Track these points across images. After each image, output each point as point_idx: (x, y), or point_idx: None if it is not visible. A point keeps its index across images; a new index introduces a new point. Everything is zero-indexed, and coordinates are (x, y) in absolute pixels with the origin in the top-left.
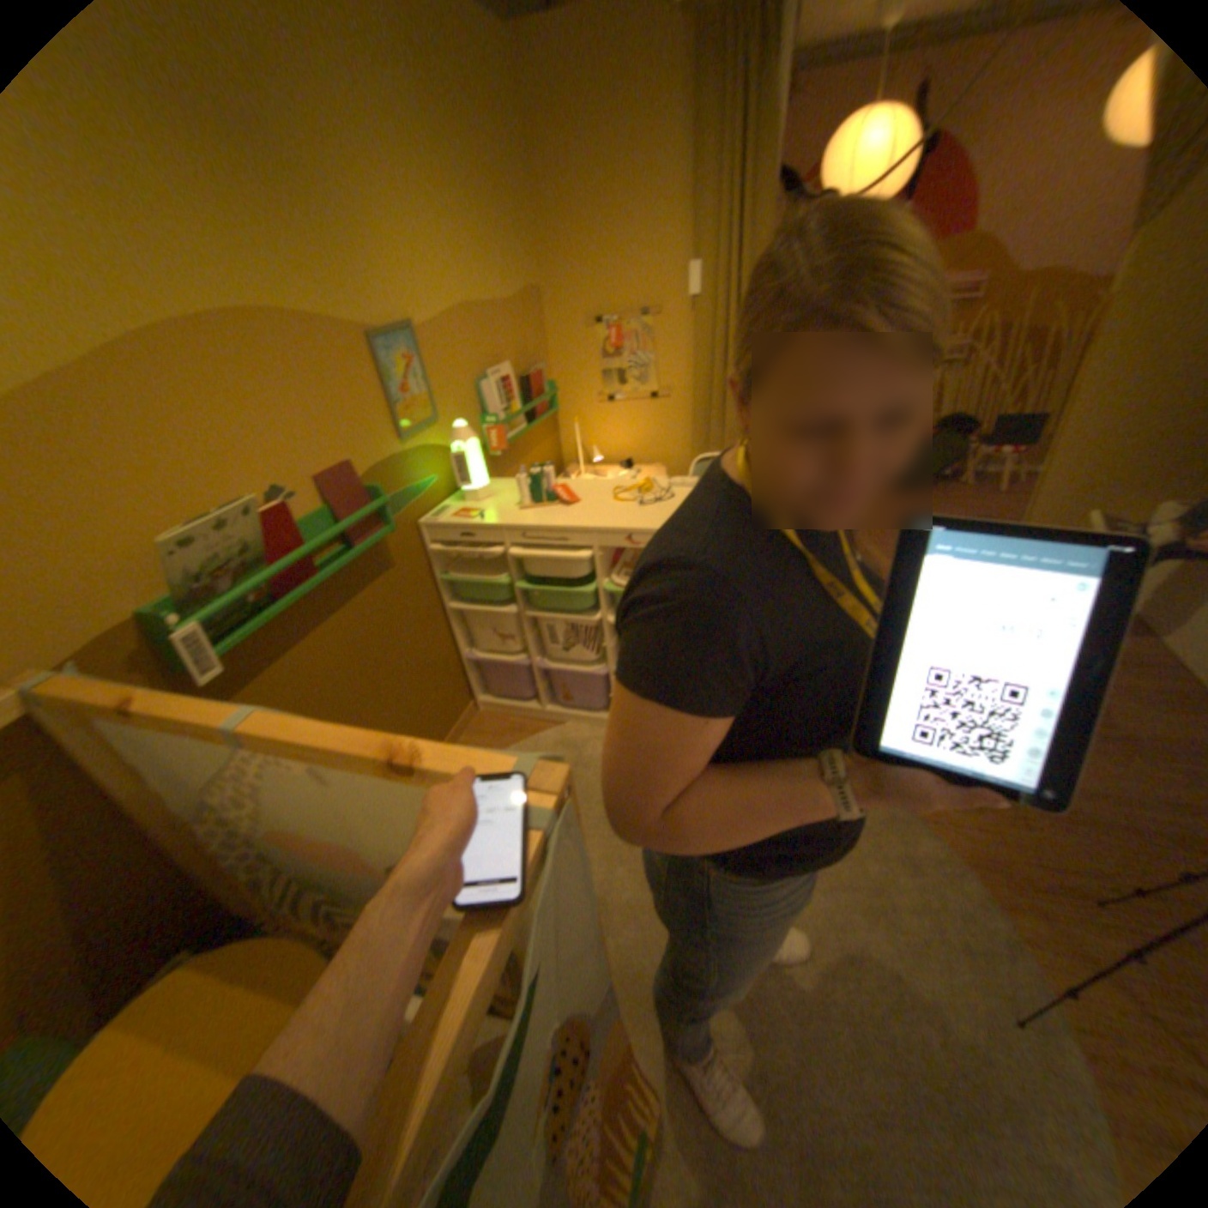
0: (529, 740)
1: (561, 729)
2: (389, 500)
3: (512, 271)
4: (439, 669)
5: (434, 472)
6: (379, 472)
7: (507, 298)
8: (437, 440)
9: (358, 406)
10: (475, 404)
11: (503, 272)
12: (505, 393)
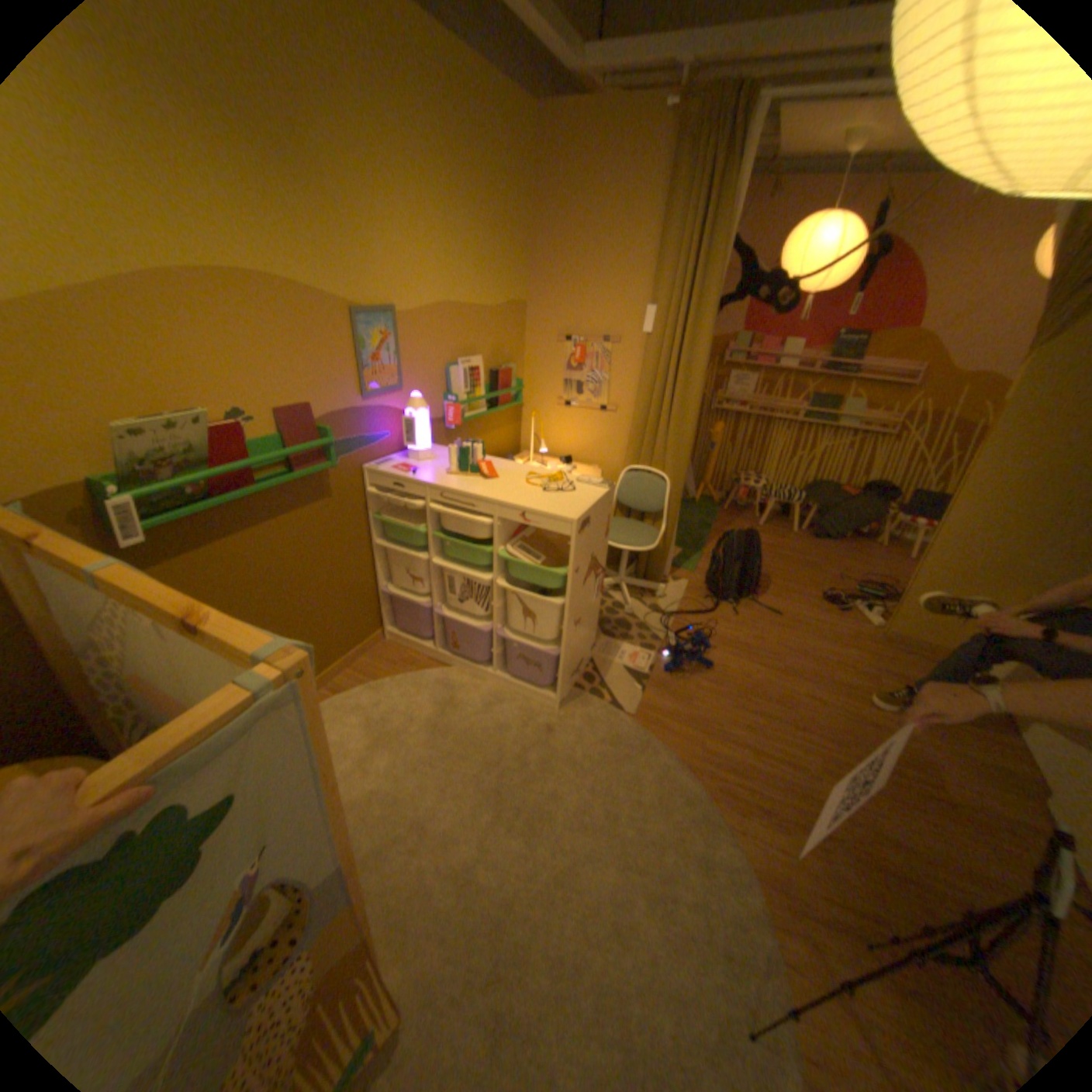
0: (415, 674)
1: (446, 671)
2: (338, 443)
3: (501, 287)
4: (354, 593)
5: (387, 430)
6: (335, 419)
7: (491, 307)
8: (396, 405)
9: (328, 364)
10: (441, 384)
11: (491, 286)
12: (471, 380)
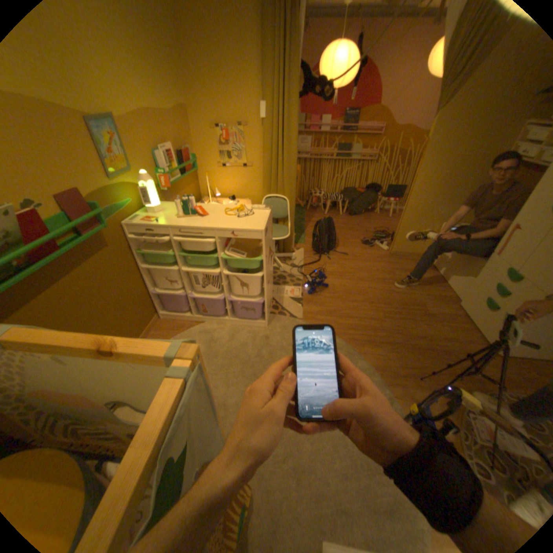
0: (186, 332)
1: (202, 325)
2: (102, 211)
3: (170, 95)
4: (136, 299)
5: (129, 197)
6: (95, 196)
7: (167, 109)
8: (130, 180)
9: (80, 159)
10: (151, 163)
11: (165, 95)
12: (168, 158)
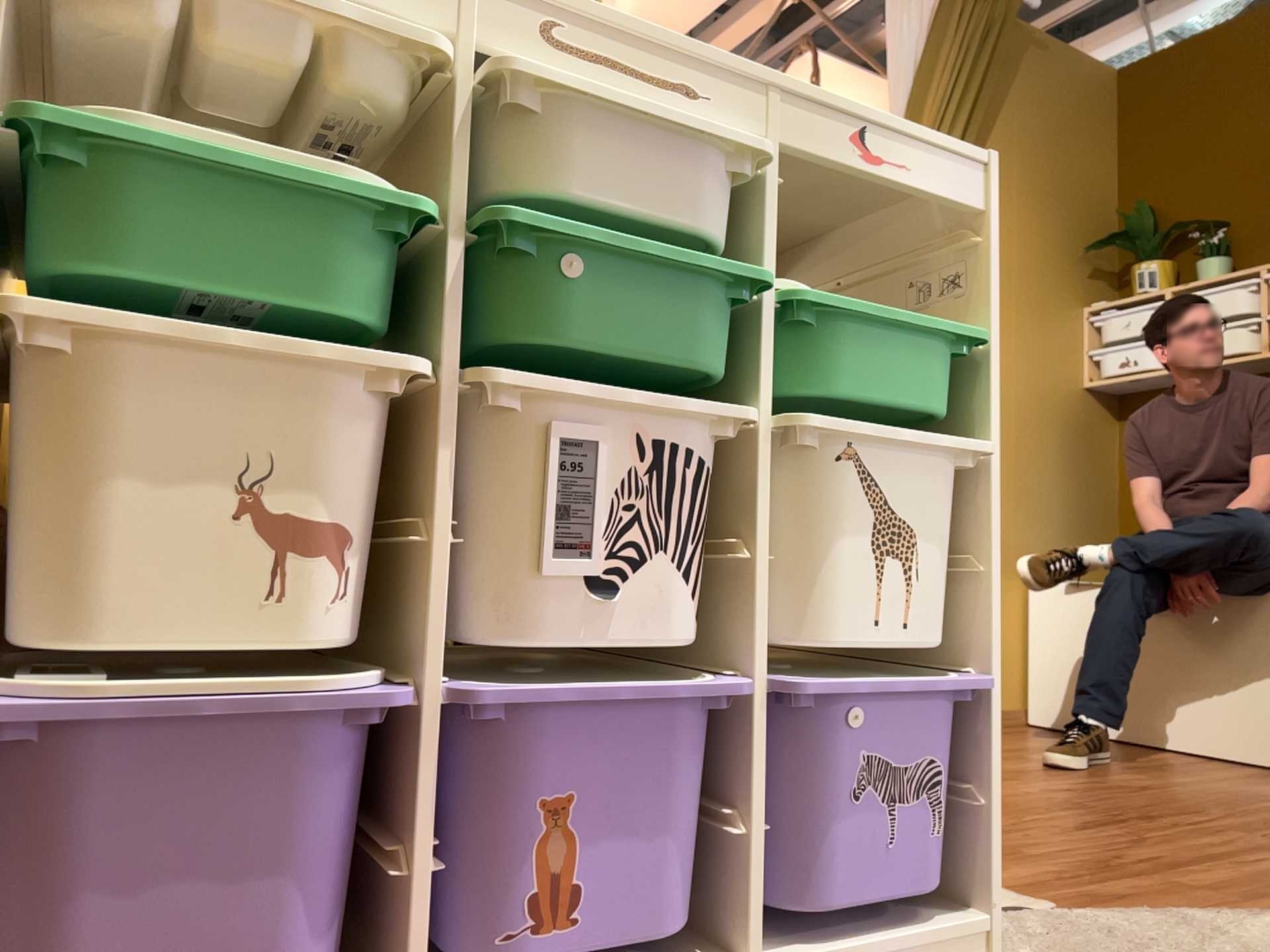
0: None
1: None
2: None
3: None
4: None
5: None
6: None
7: None
8: None
9: None
10: None
11: None
12: None
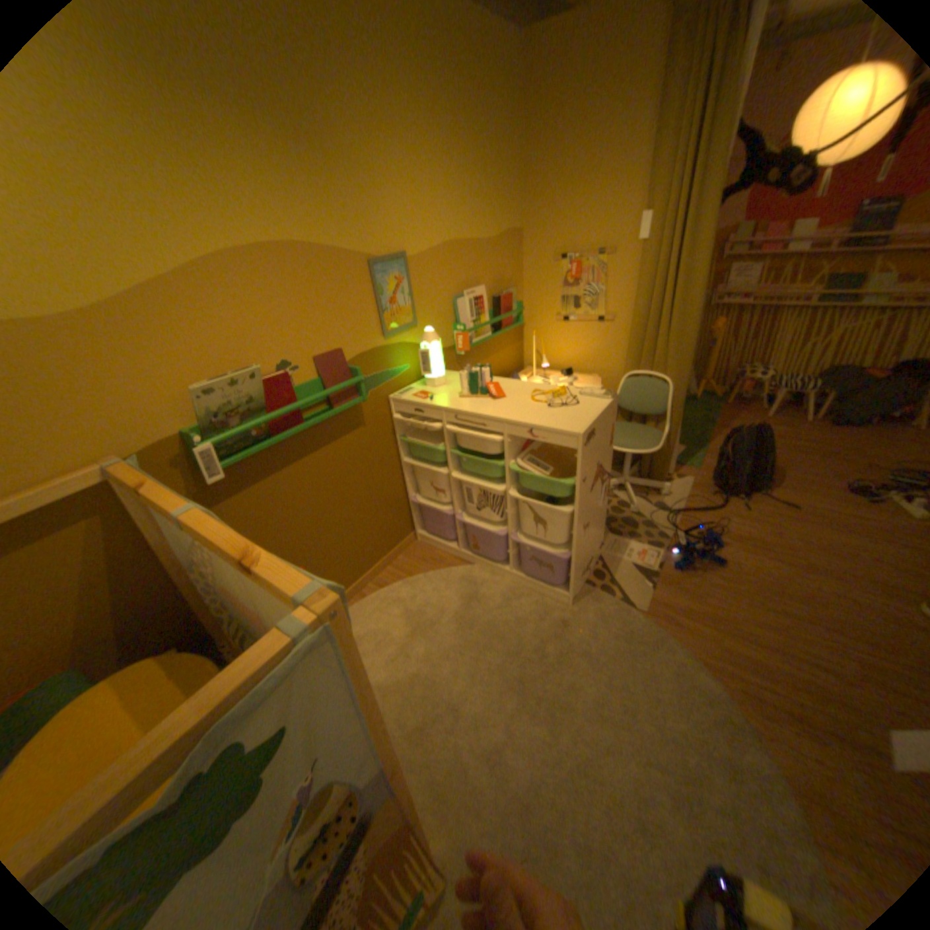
0: (444, 571)
1: (469, 568)
2: (367, 379)
3: (498, 218)
4: (389, 504)
5: (407, 363)
6: (363, 359)
7: (490, 238)
8: (413, 340)
9: (353, 312)
10: (450, 316)
11: (489, 218)
12: (476, 309)
